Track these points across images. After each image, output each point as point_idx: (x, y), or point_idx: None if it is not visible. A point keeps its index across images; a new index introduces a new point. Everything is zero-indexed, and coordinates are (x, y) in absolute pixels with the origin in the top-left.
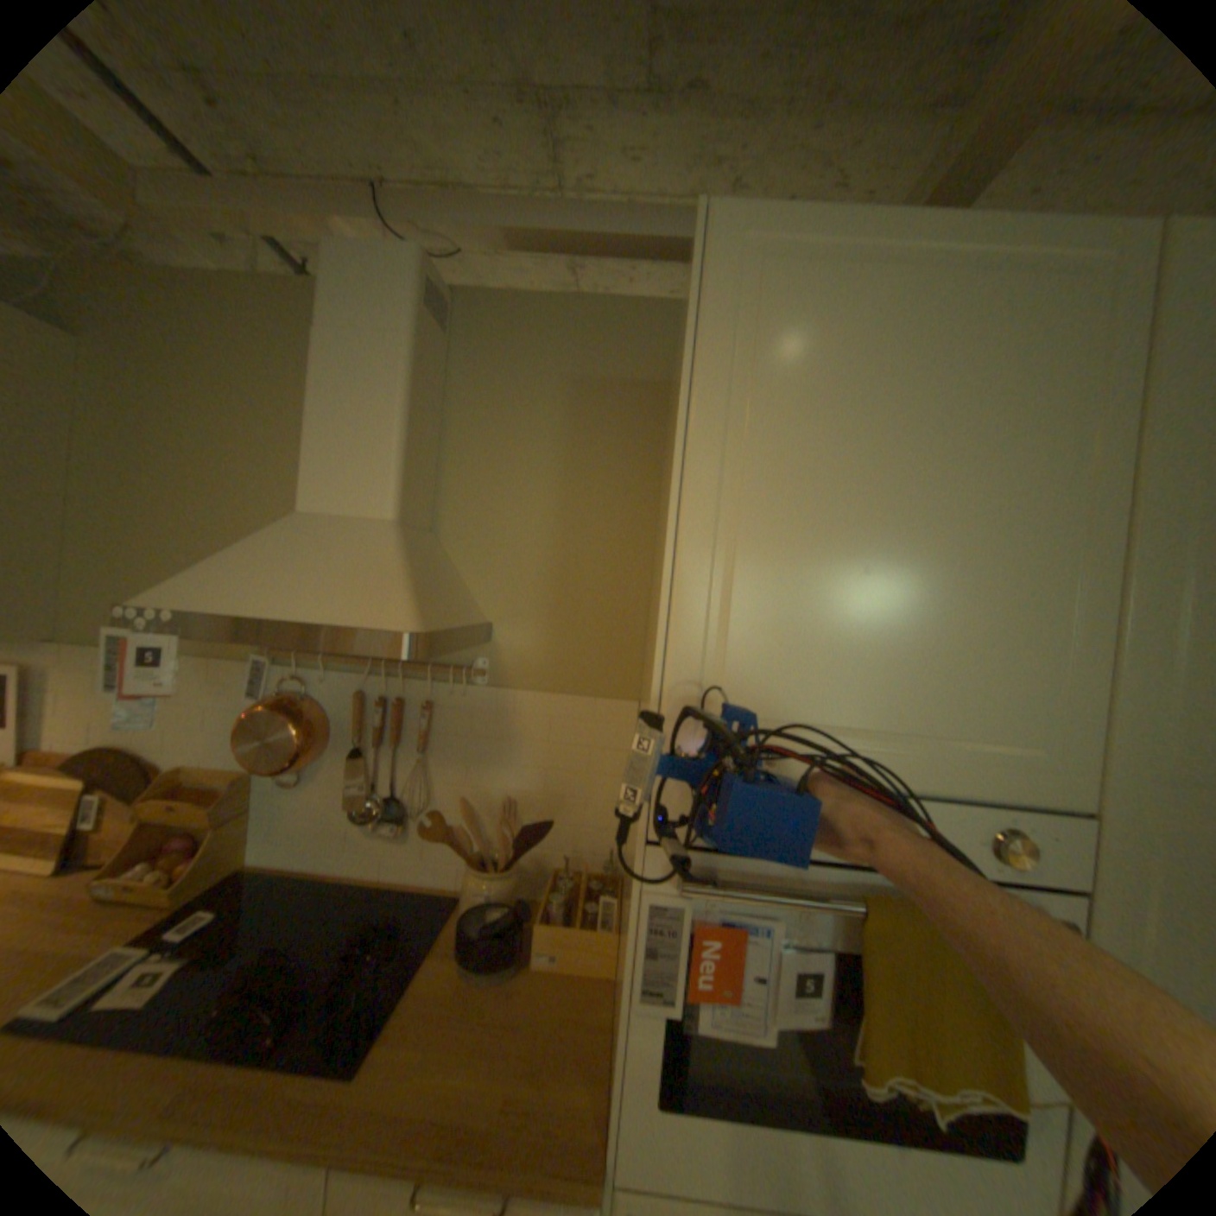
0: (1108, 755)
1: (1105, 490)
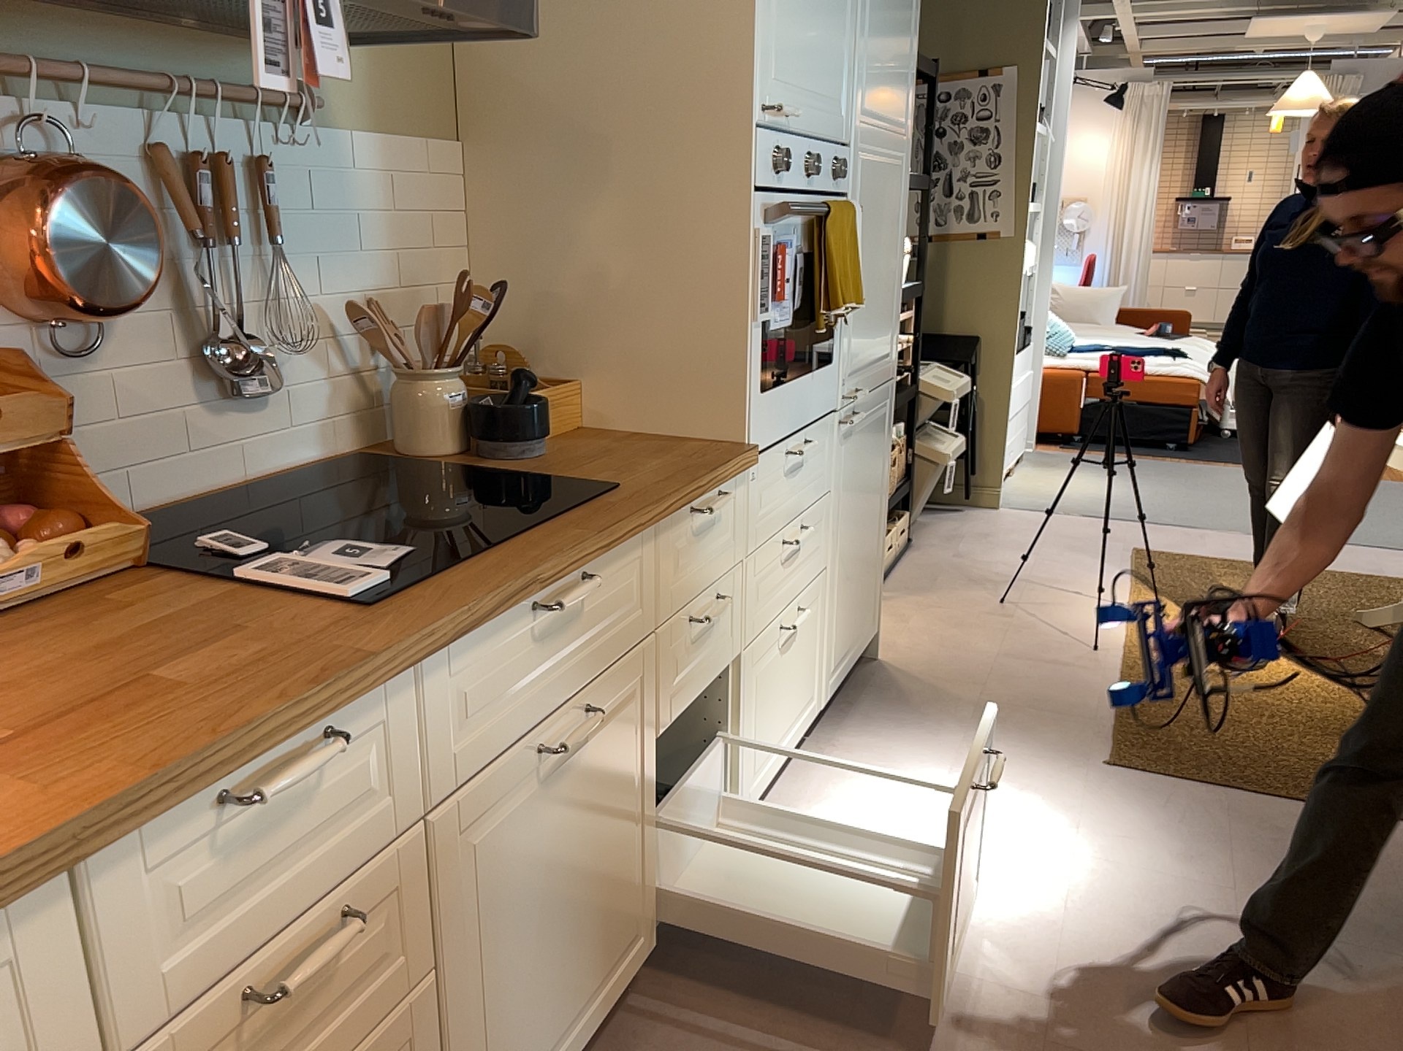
0: (851, 113)
1: None
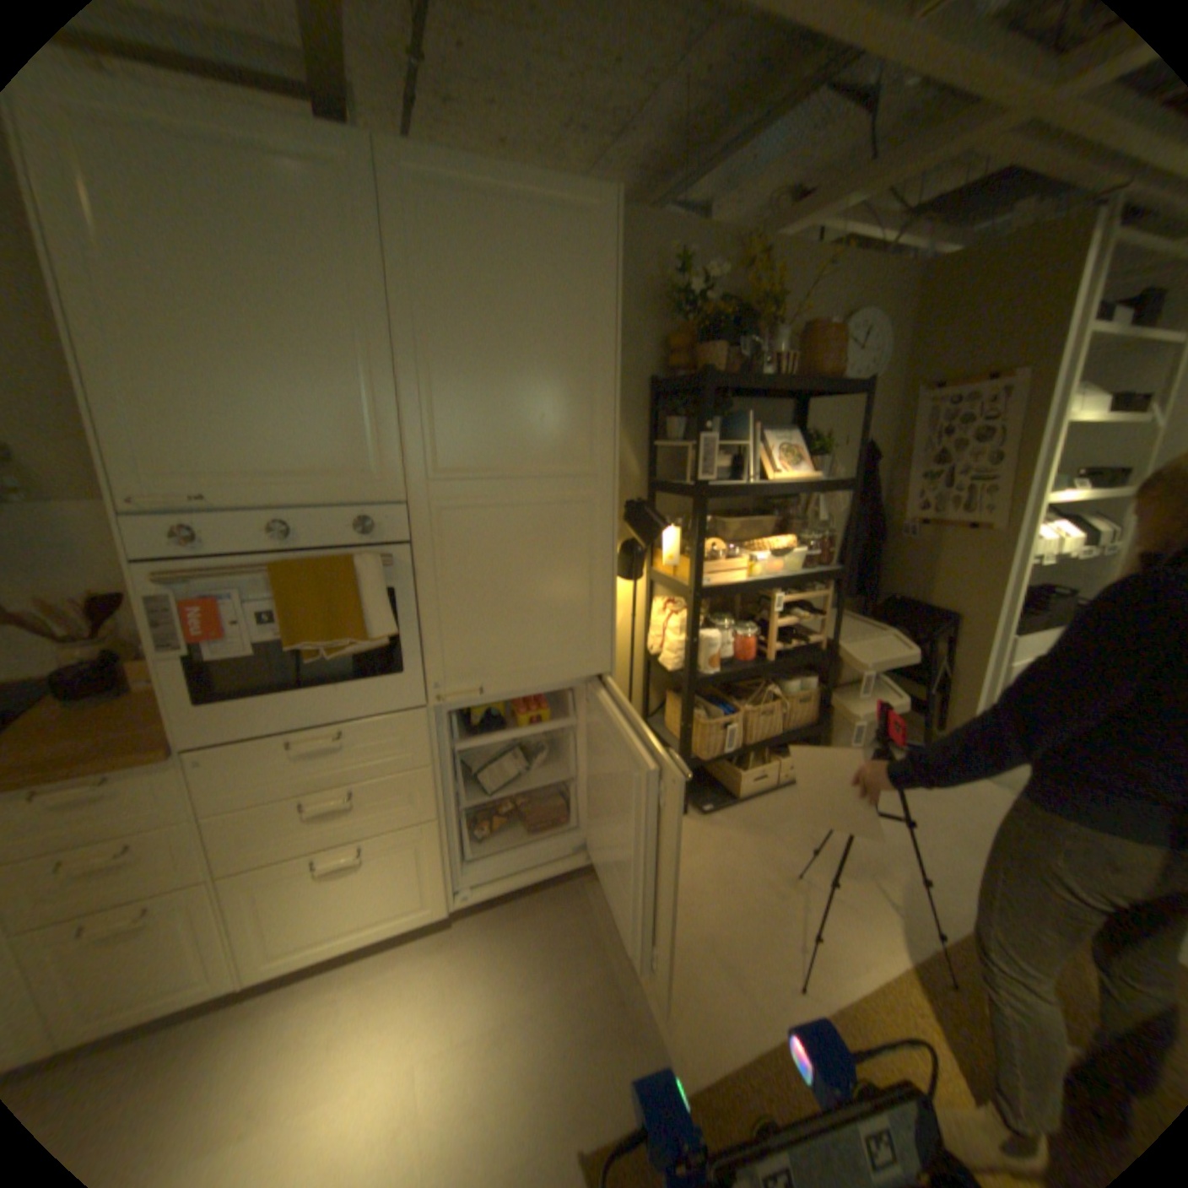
0: (403, 470)
1: (370, 316)
